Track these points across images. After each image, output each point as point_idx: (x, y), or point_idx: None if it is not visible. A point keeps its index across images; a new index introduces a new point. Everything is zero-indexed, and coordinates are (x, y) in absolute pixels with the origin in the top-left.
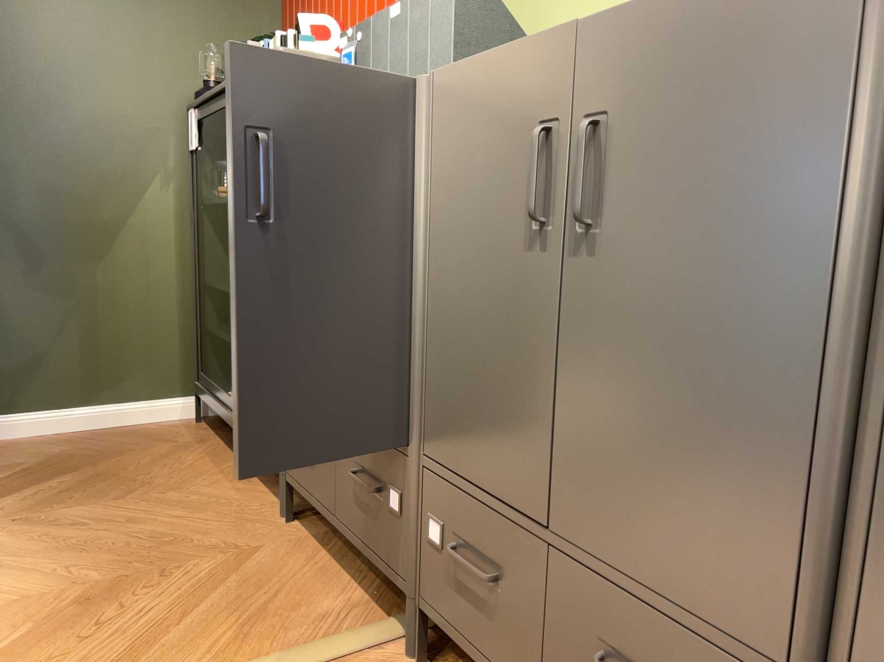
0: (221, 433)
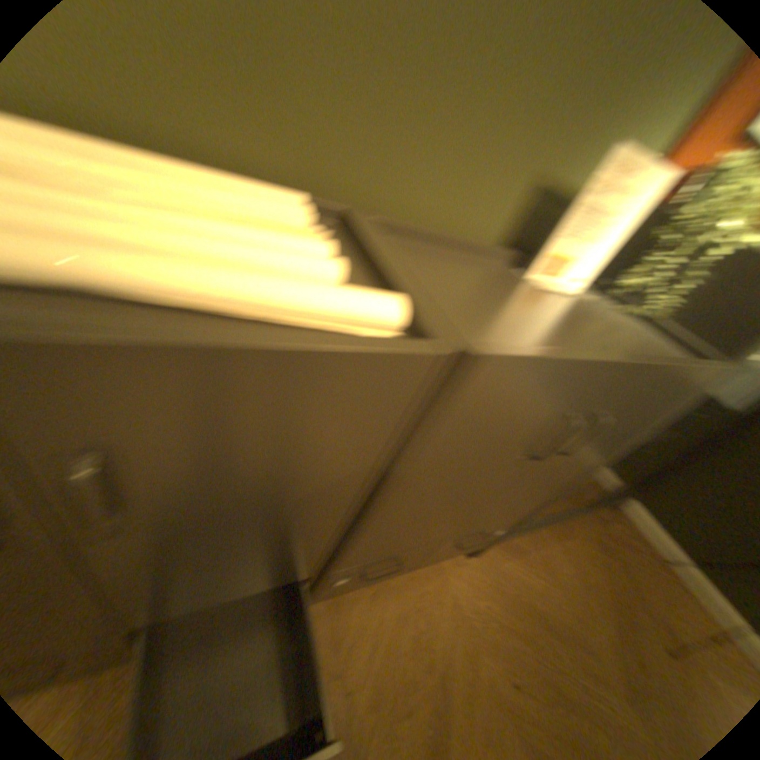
0: None
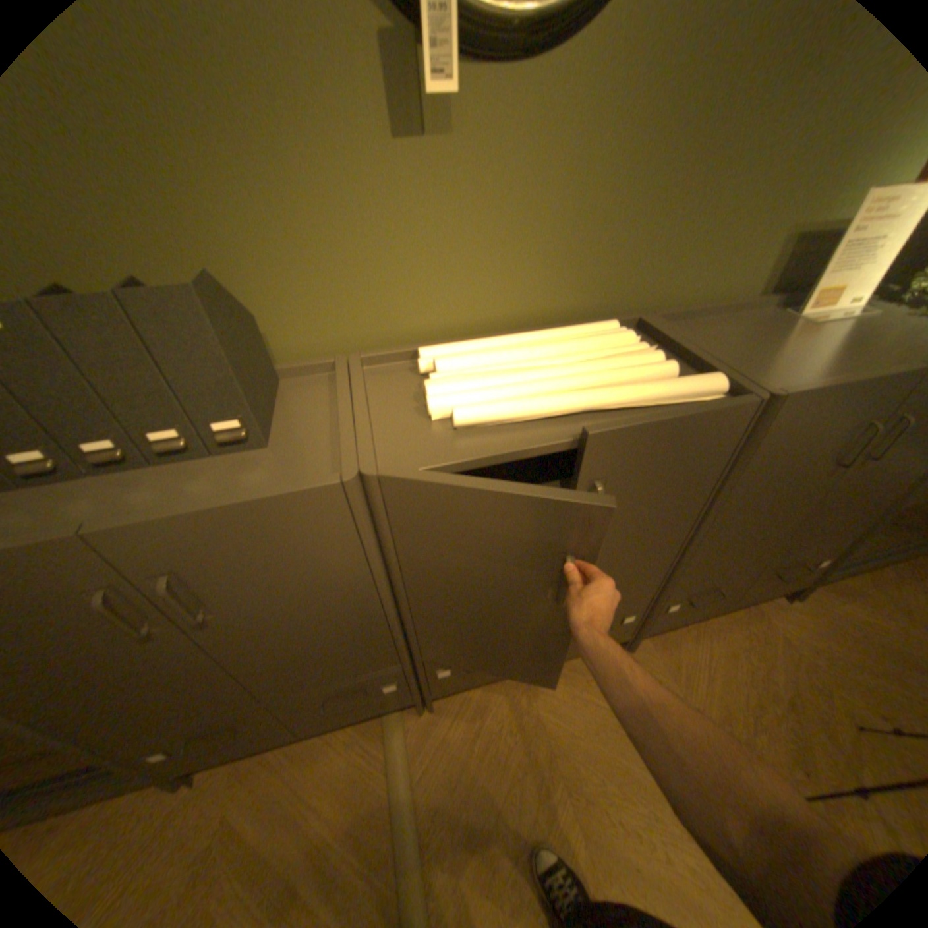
0: None
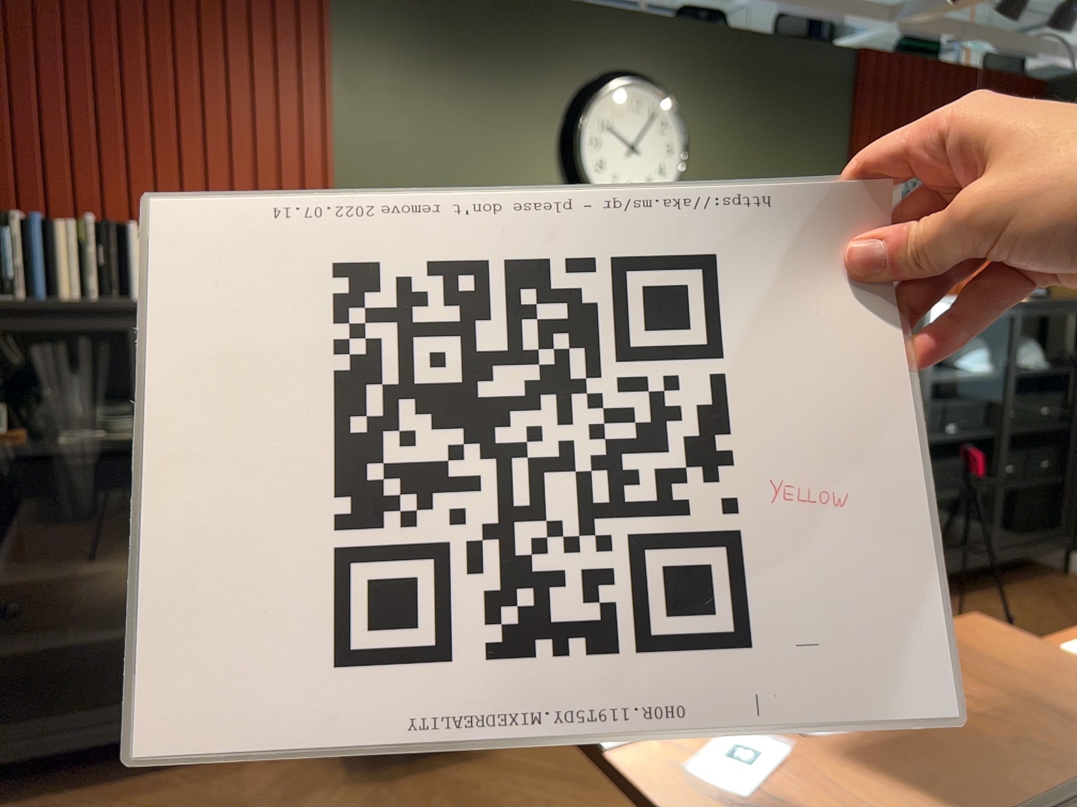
0: (14, 799)
